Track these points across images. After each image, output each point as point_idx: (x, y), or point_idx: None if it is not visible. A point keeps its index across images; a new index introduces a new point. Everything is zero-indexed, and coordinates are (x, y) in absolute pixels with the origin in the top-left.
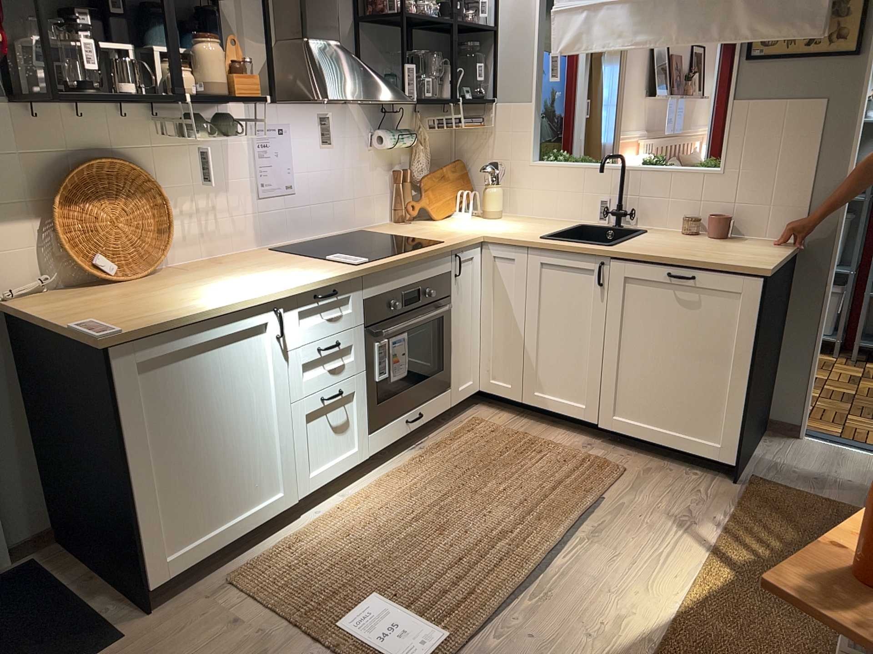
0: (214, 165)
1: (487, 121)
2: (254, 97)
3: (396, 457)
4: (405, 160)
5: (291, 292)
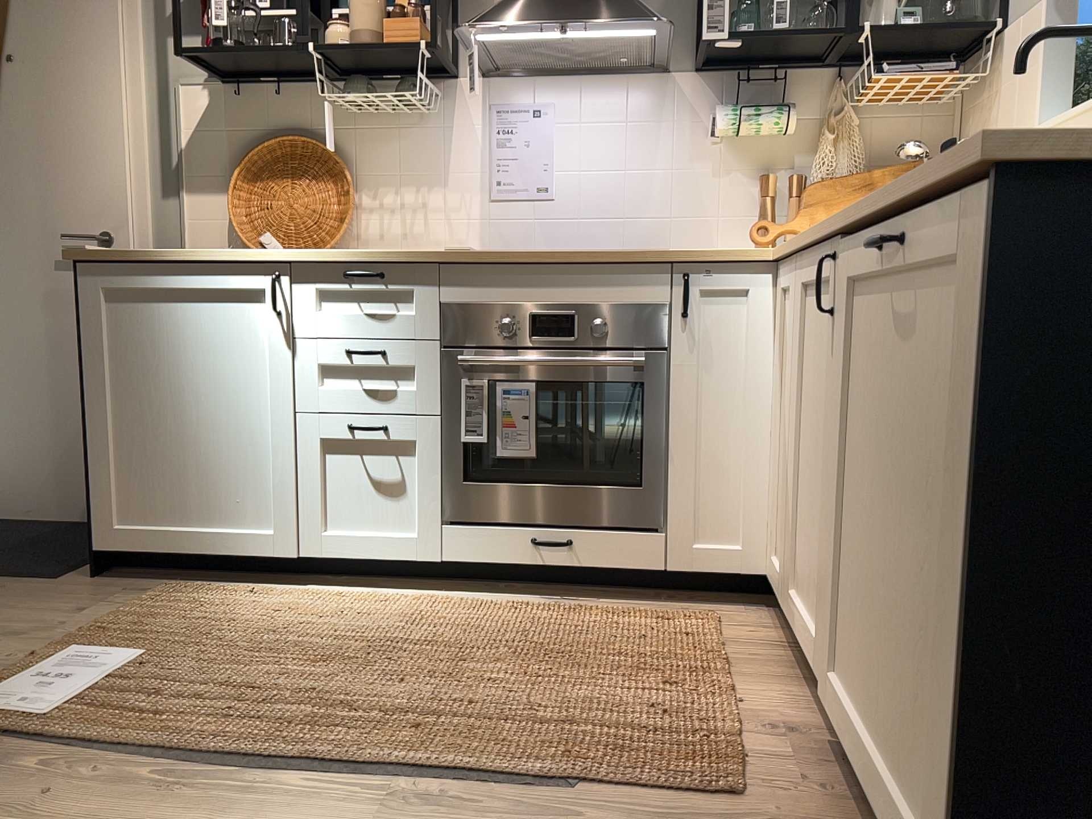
0: (428, 153)
1: (988, 76)
2: (405, 44)
3: (511, 598)
4: (800, 164)
5: (299, 258)
